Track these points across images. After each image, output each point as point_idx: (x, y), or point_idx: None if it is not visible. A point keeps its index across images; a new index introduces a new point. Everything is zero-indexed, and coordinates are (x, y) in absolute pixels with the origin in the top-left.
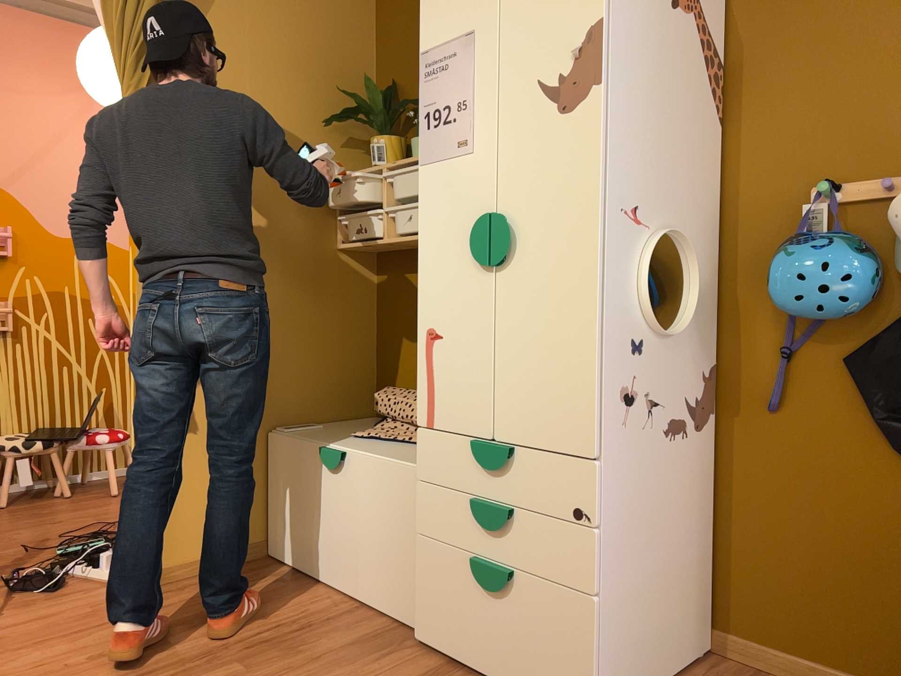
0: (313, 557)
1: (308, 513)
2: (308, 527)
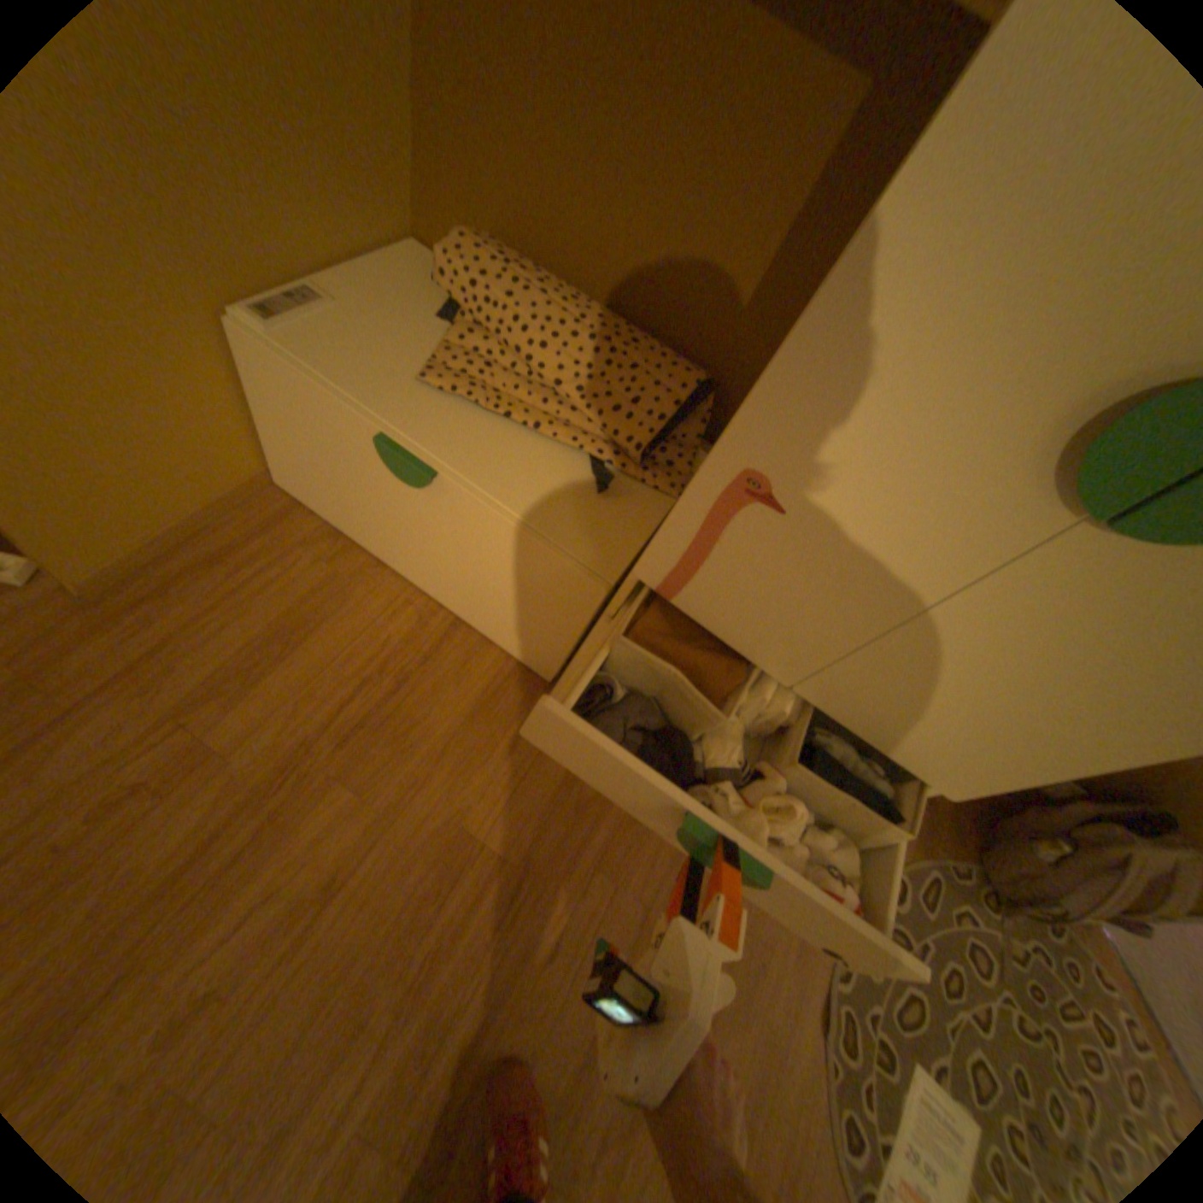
0: (369, 537)
1: (353, 490)
2: (355, 504)
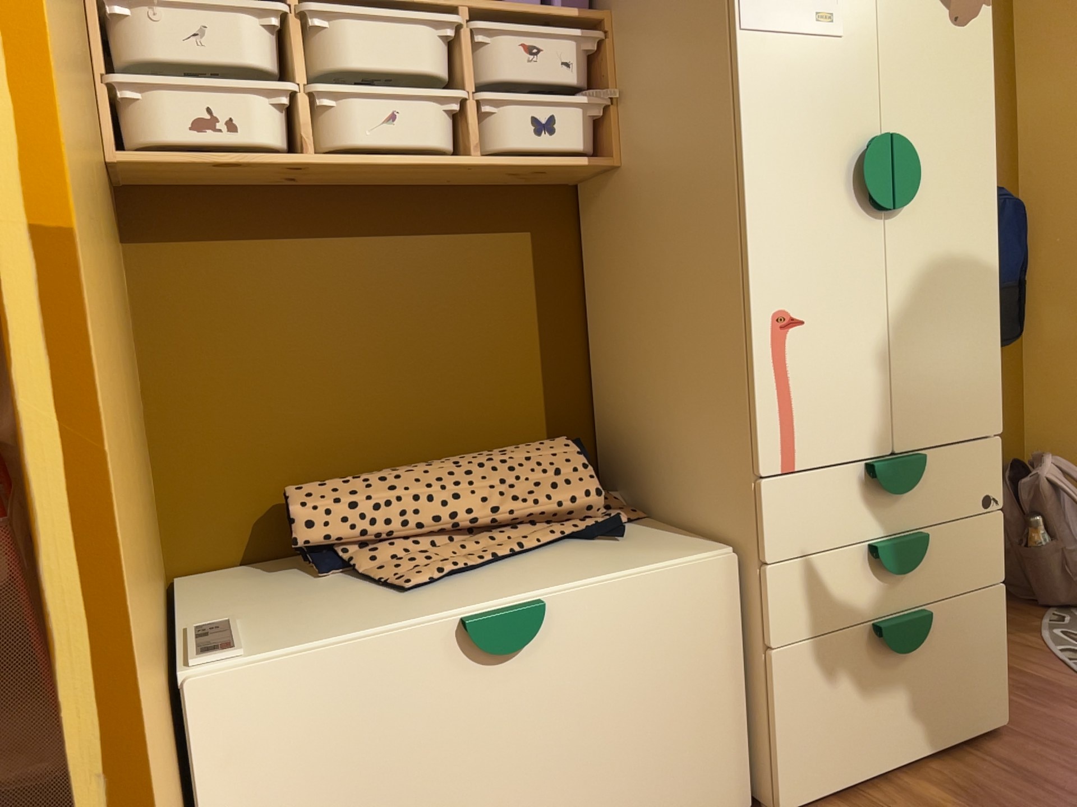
0: None
1: (414, 798)
2: None
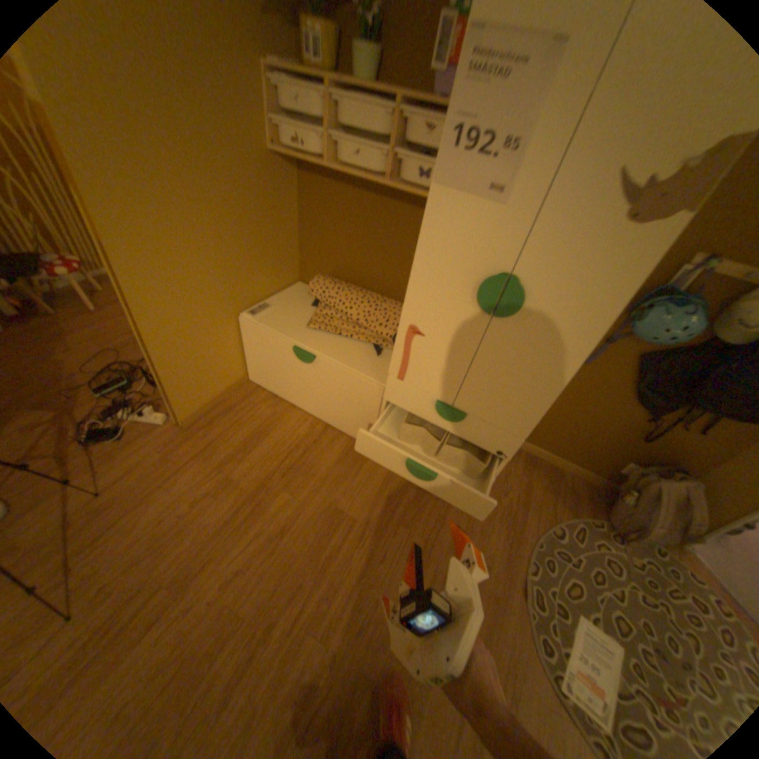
0: (288, 394)
1: (283, 374)
2: (283, 380)
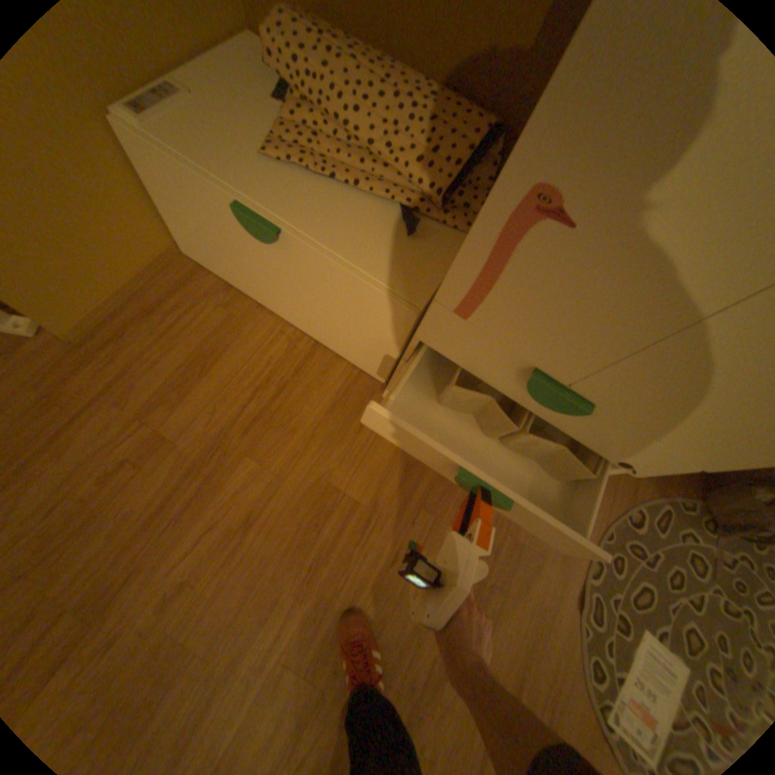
0: (248, 287)
1: (230, 252)
2: (234, 263)
